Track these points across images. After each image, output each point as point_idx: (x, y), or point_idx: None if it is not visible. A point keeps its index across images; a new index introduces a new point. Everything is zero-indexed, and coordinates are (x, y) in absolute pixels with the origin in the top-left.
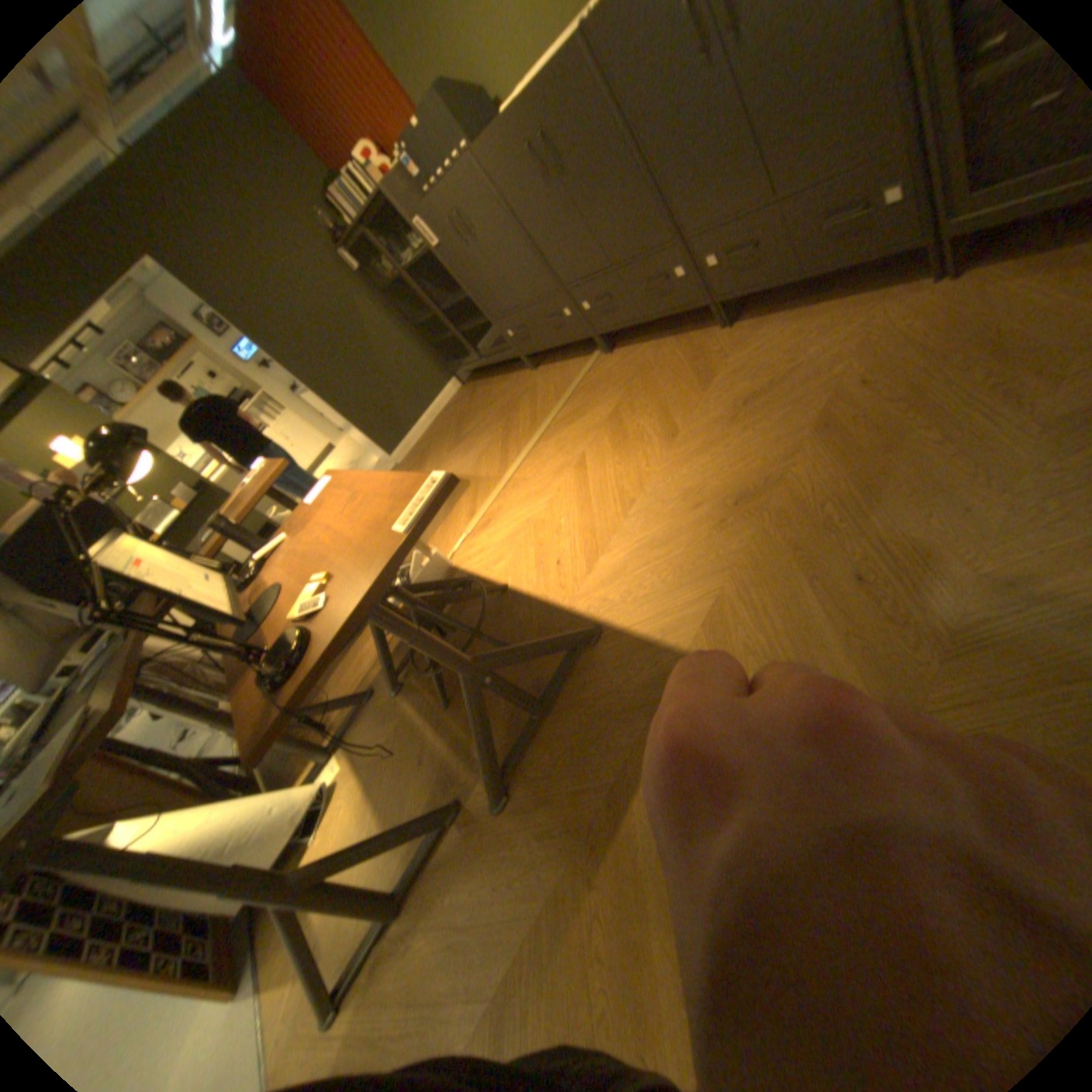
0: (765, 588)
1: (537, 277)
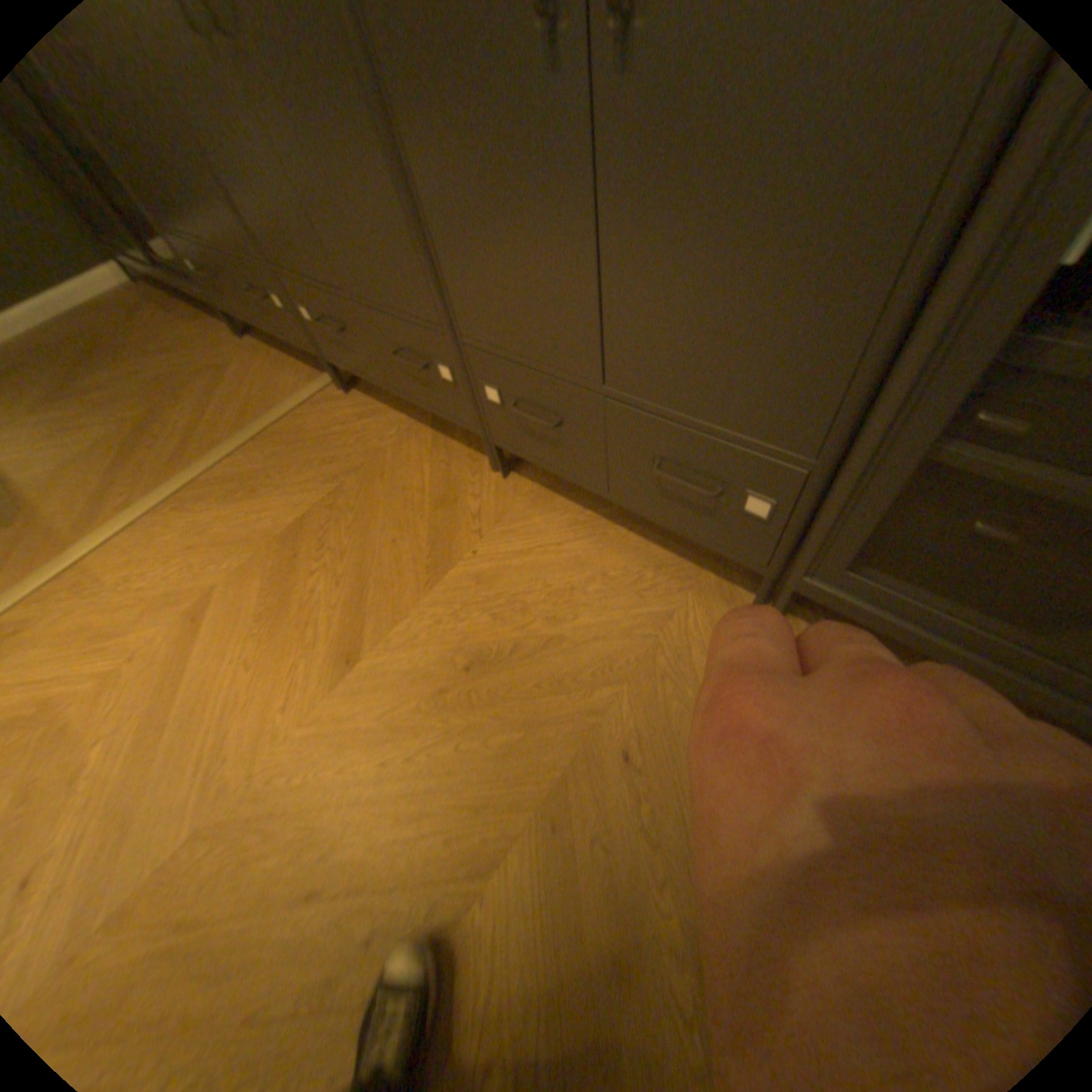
0: None
1: (221, 218)
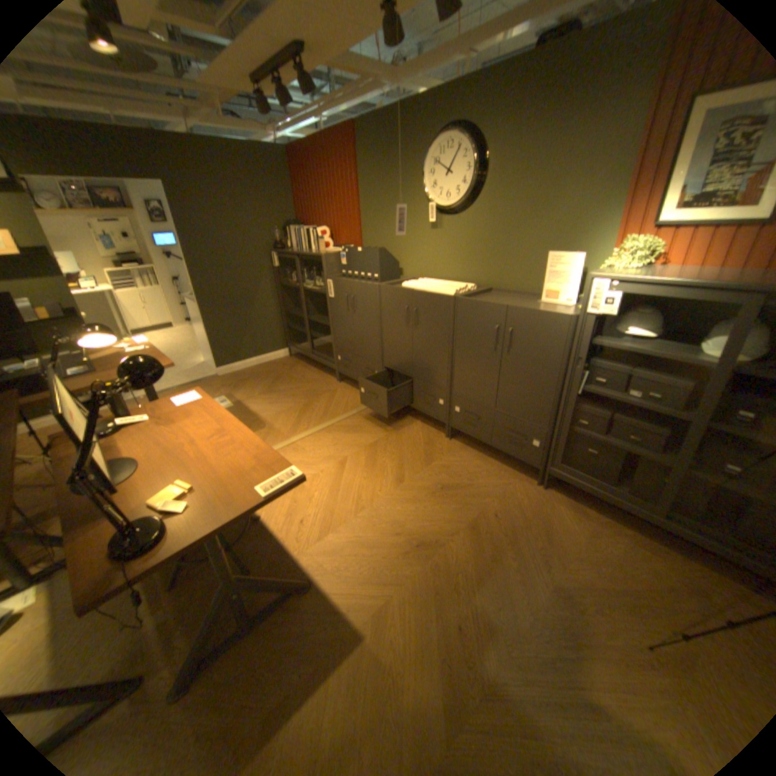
0: (413, 608)
1: (372, 350)
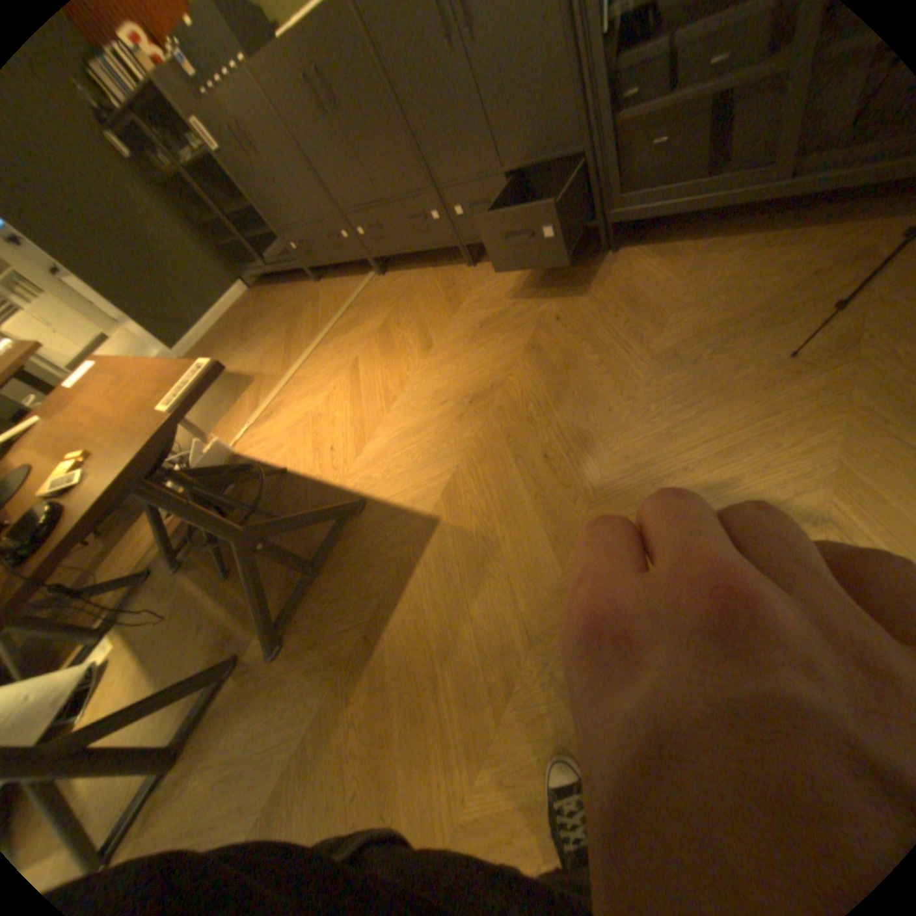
0: (486, 464)
1: (316, 198)
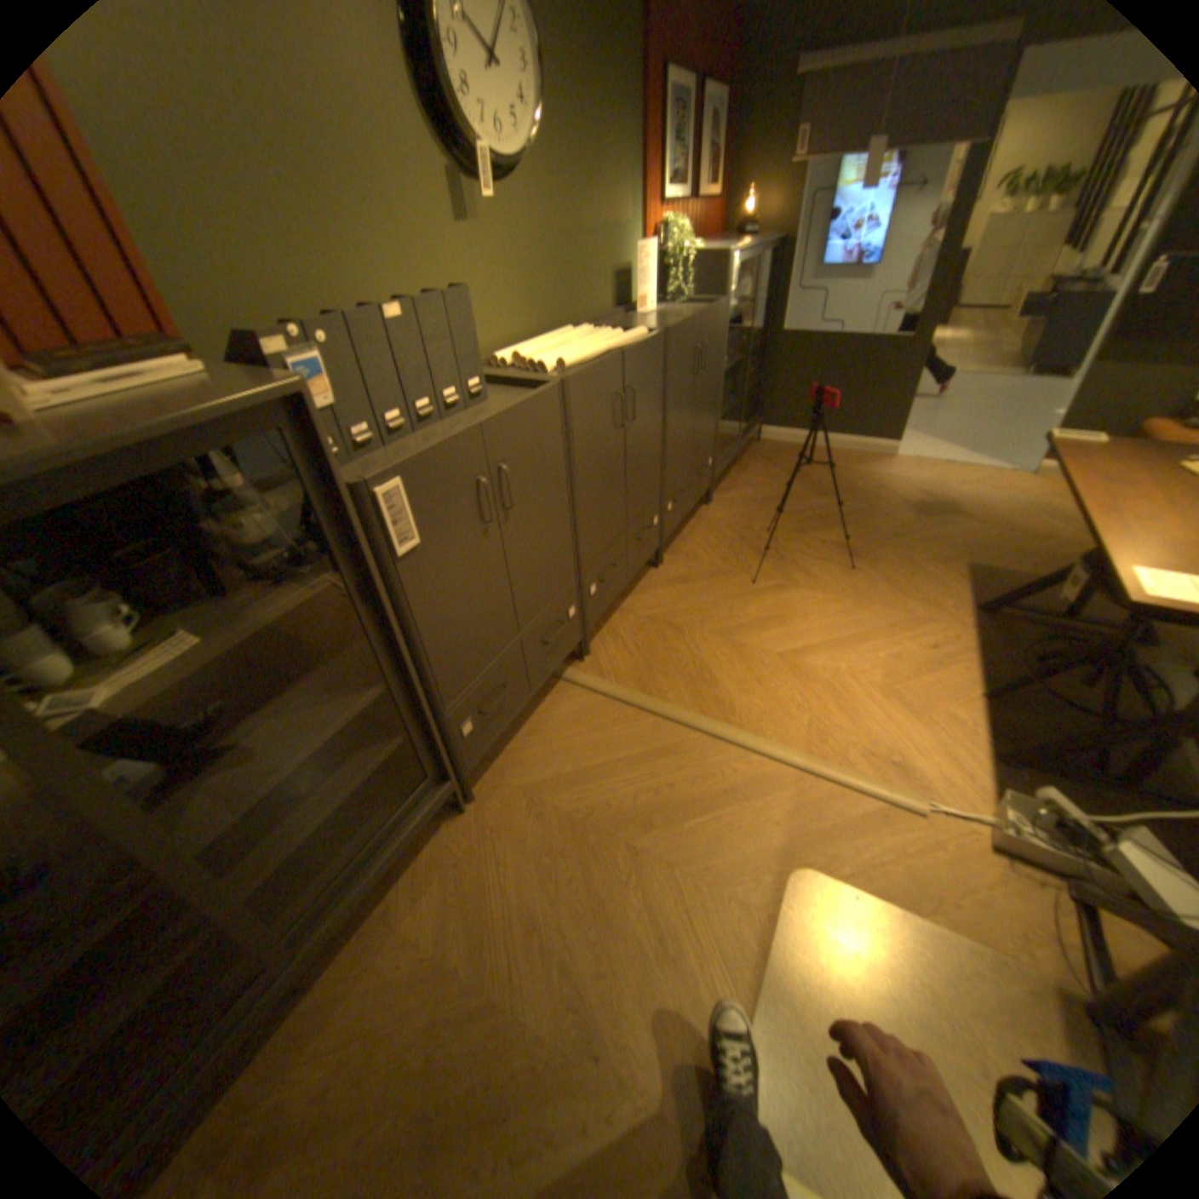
0: (913, 548)
1: (561, 566)
